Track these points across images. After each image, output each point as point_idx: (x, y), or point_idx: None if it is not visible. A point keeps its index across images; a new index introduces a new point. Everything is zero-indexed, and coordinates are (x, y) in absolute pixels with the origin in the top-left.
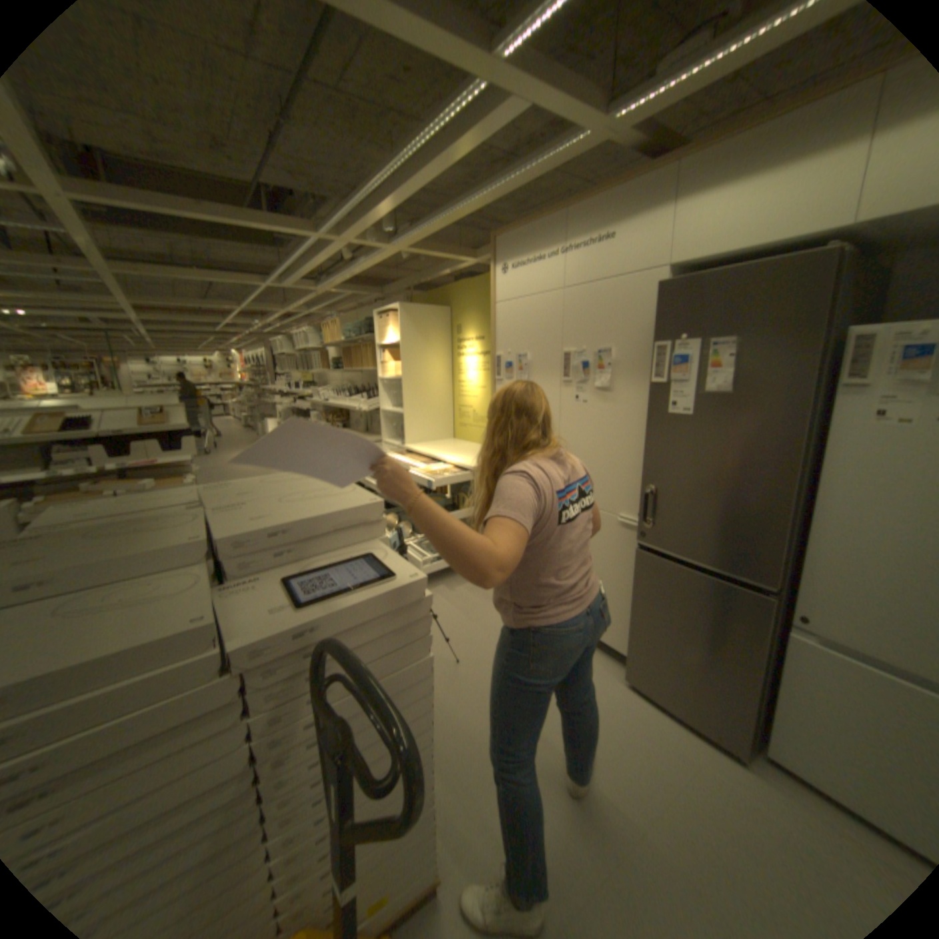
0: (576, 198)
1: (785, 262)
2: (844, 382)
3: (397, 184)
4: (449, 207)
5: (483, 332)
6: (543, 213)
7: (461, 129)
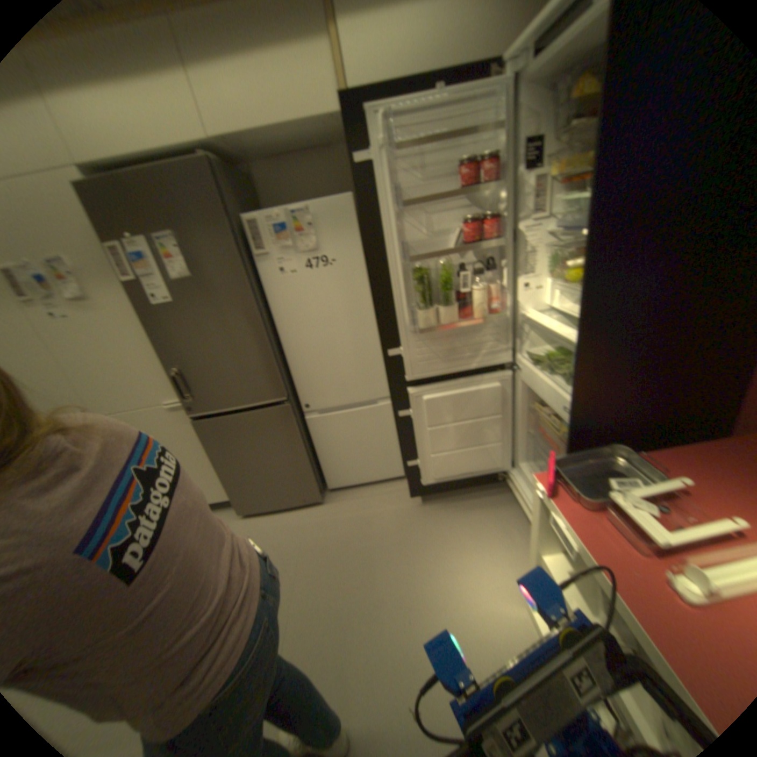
0: None
1: (170, 164)
2: (253, 253)
3: None
4: None
5: None
6: None
7: None
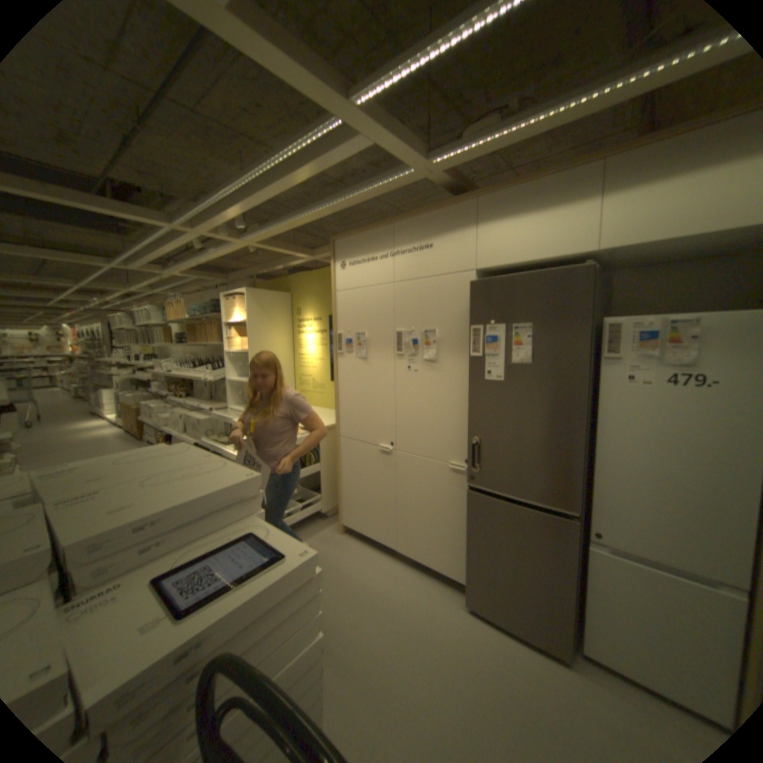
0: (400, 217)
1: (560, 272)
2: (603, 356)
3: (253, 190)
4: (296, 214)
5: (320, 314)
6: (375, 225)
7: (314, 154)
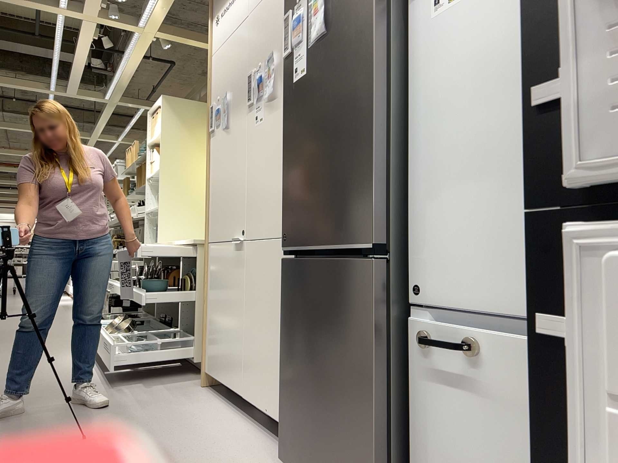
0: None
1: None
2: None
3: None
4: None
5: None
6: None
7: None
